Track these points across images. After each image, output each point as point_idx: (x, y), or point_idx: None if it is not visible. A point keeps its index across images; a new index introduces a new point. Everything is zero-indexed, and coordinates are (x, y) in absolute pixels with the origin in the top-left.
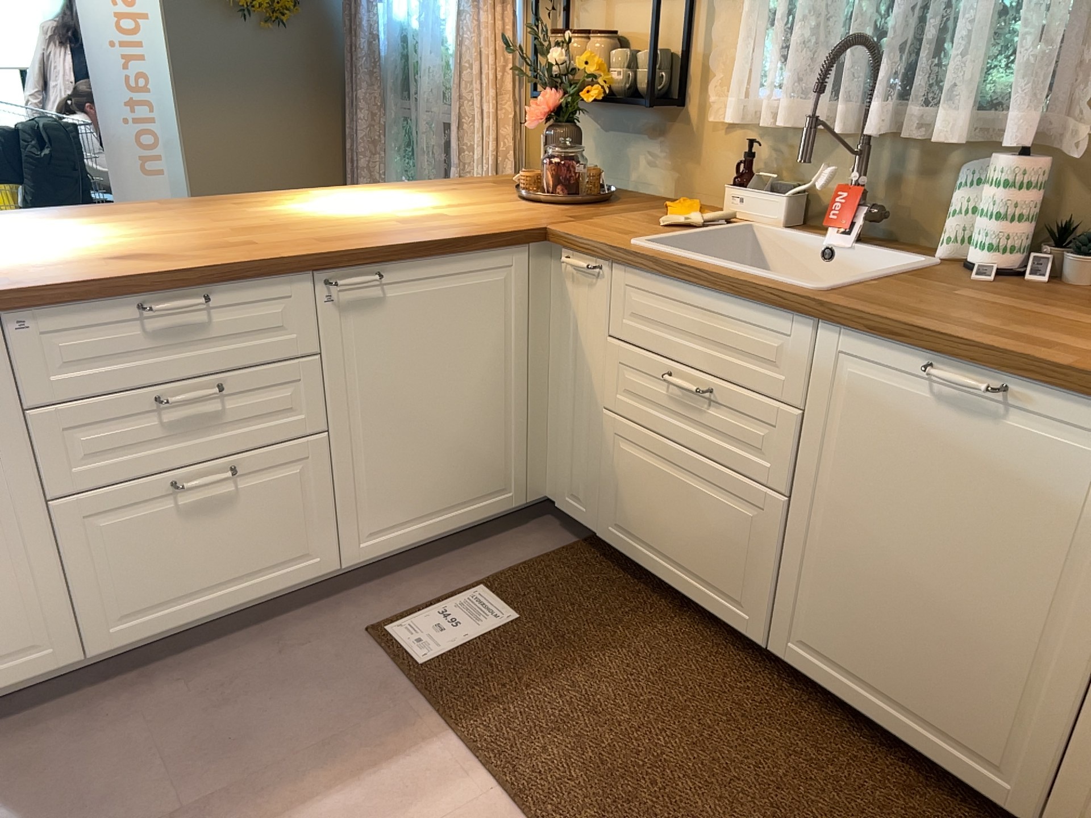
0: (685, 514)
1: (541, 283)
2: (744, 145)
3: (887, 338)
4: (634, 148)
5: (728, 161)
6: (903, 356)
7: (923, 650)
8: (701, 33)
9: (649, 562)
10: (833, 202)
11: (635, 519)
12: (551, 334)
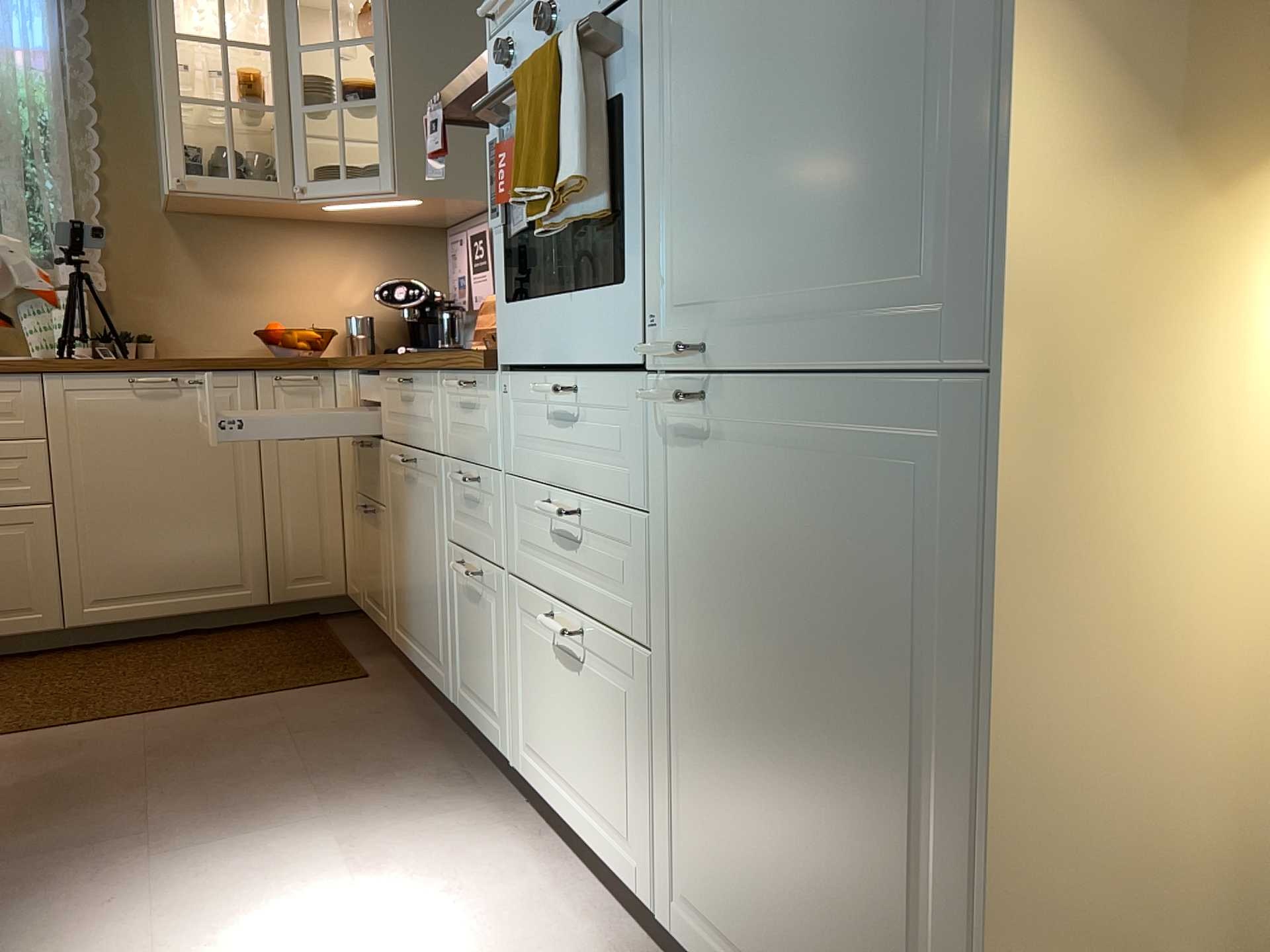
0: None
1: None
2: None
3: (100, 370)
4: None
5: None
6: (111, 379)
7: (178, 547)
8: None
9: None
10: None
11: None
12: None
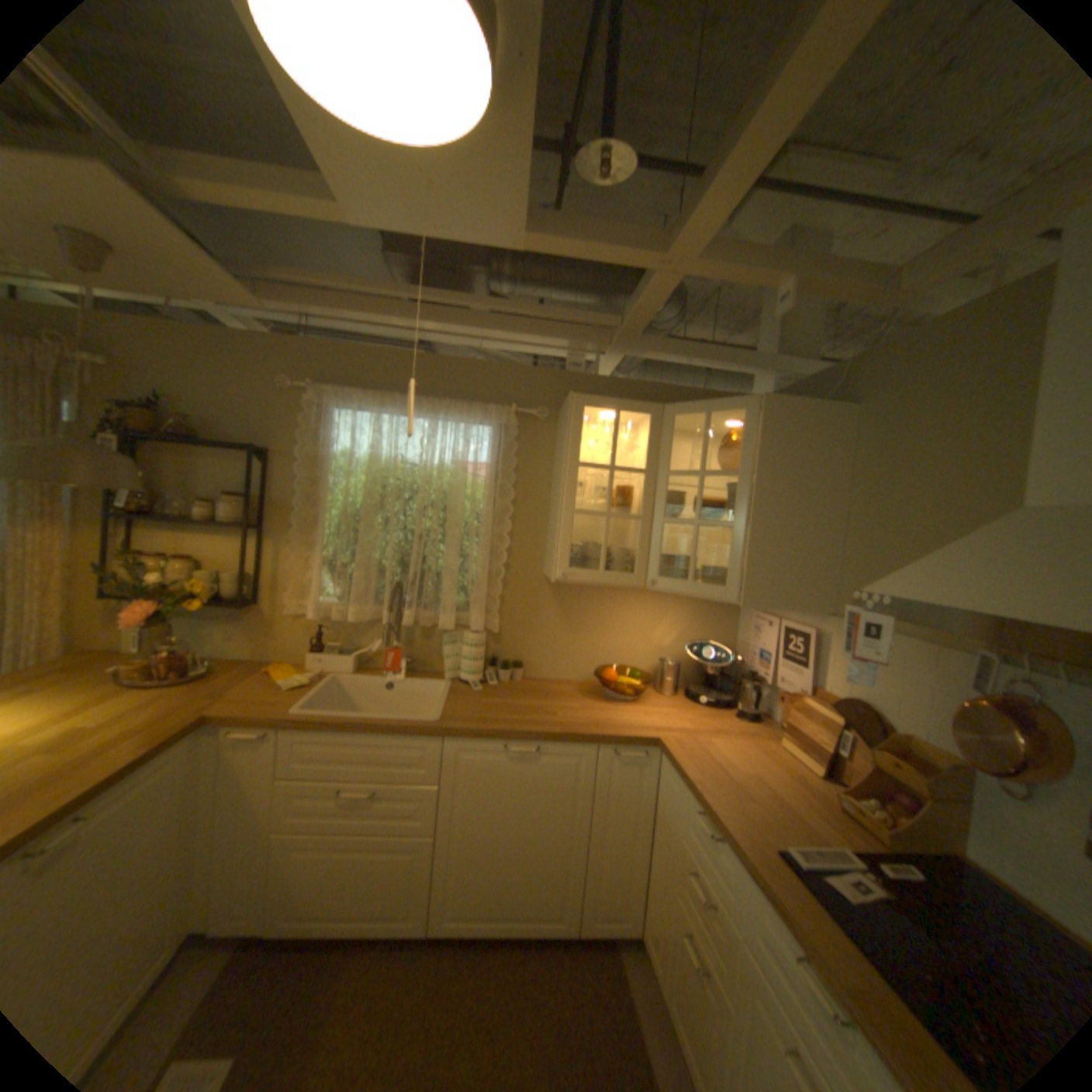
0: (354, 881)
1: (194, 758)
2: (310, 626)
3: (485, 739)
4: (209, 629)
5: (298, 635)
6: (491, 744)
7: (518, 884)
8: (270, 561)
9: (322, 932)
10: (387, 658)
11: (305, 907)
12: (201, 795)
